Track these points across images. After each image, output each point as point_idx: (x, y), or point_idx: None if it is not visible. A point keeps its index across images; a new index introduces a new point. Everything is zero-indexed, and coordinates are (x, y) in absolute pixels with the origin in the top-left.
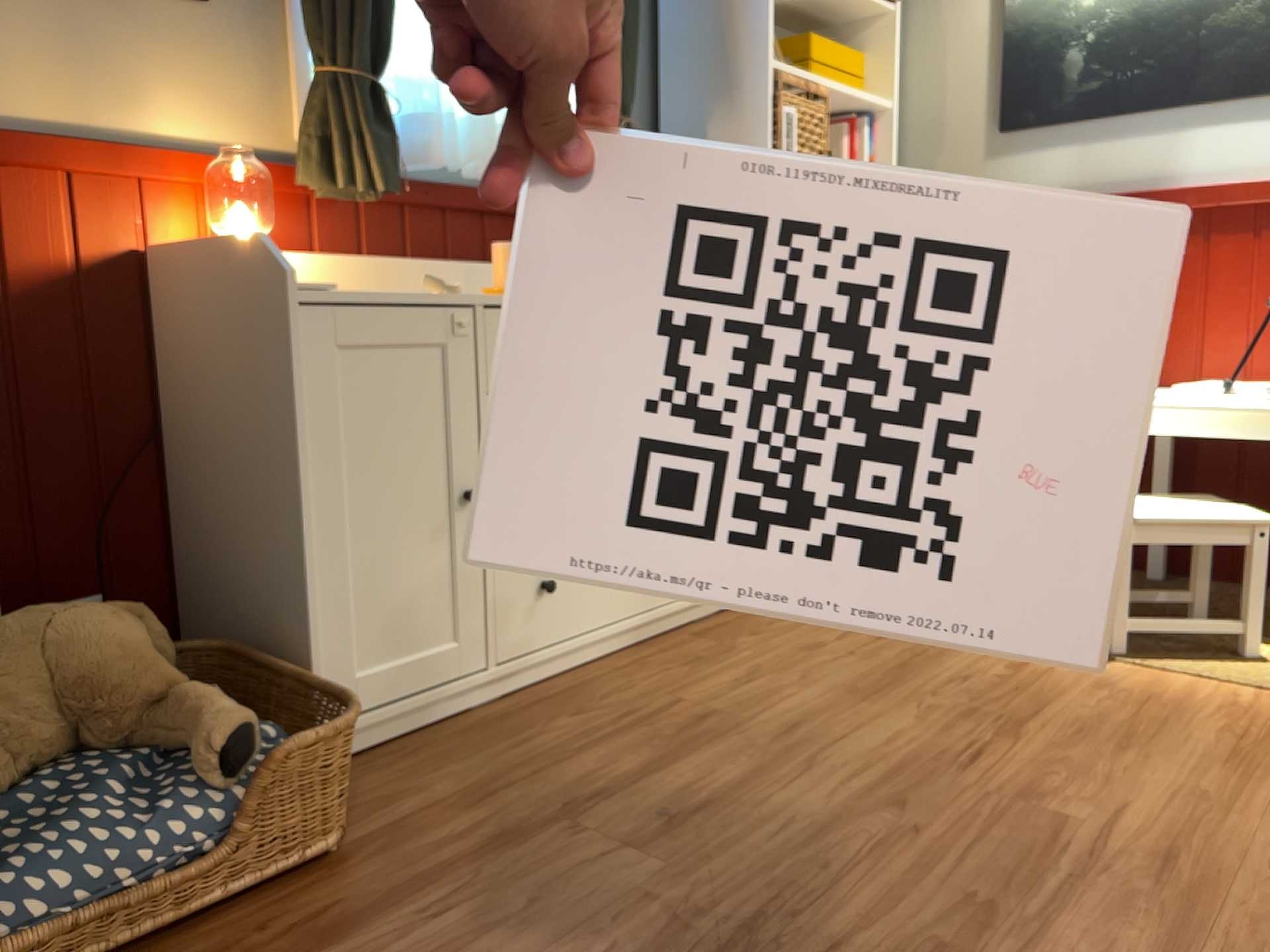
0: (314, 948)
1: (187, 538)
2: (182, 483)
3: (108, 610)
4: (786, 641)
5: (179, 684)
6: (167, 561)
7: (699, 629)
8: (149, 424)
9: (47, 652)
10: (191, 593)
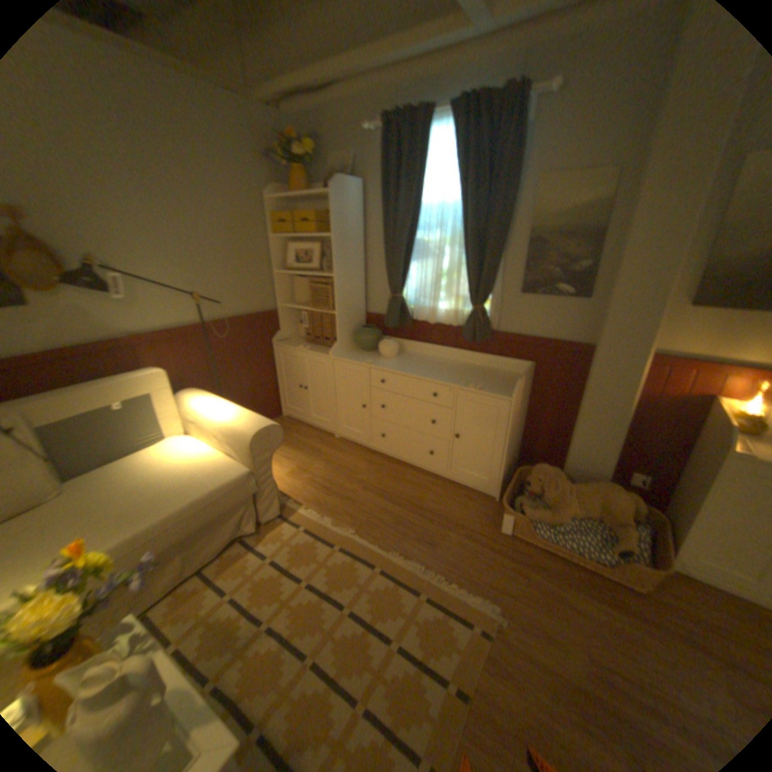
0: (616, 608)
1: (684, 481)
2: (691, 466)
3: (630, 497)
4: None
5: (634, 526)
6: (677, 481)
7: None
8: (692, 444)
9: (607, 500)
10: (678, 495)
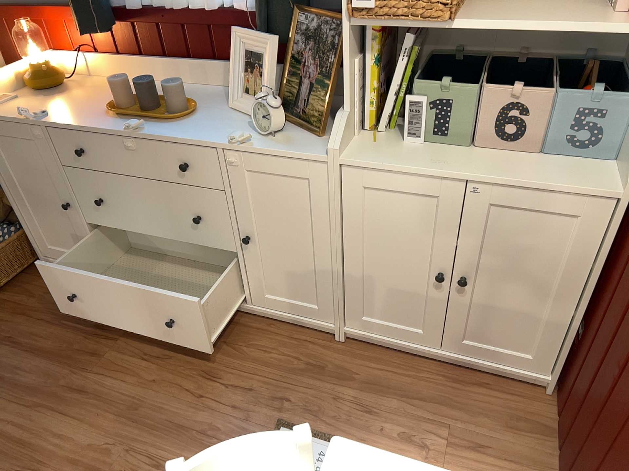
0: None
1: None
2: None
3: None
4: (222, 358)
5: None
6: None
7: (233, 316)
8: None
9: None
10: None
